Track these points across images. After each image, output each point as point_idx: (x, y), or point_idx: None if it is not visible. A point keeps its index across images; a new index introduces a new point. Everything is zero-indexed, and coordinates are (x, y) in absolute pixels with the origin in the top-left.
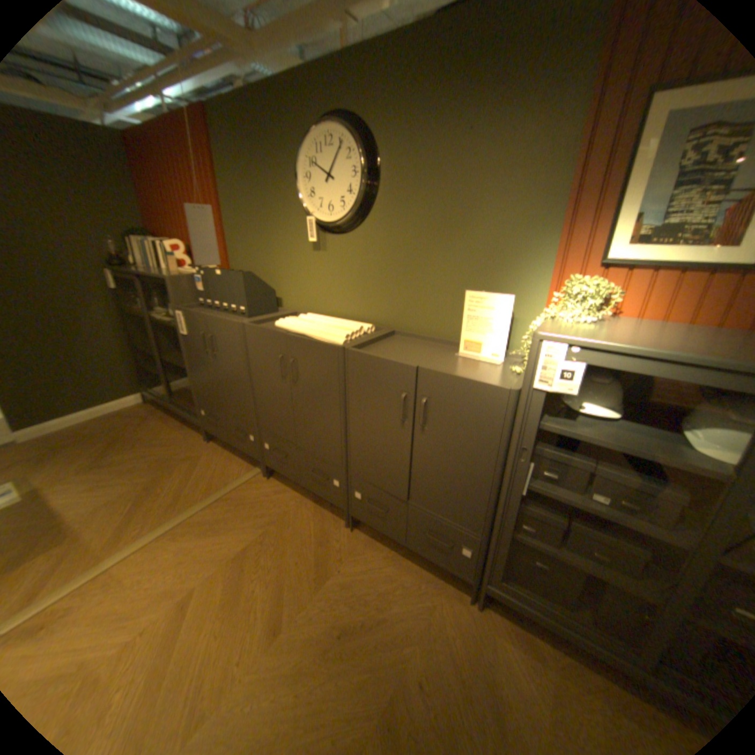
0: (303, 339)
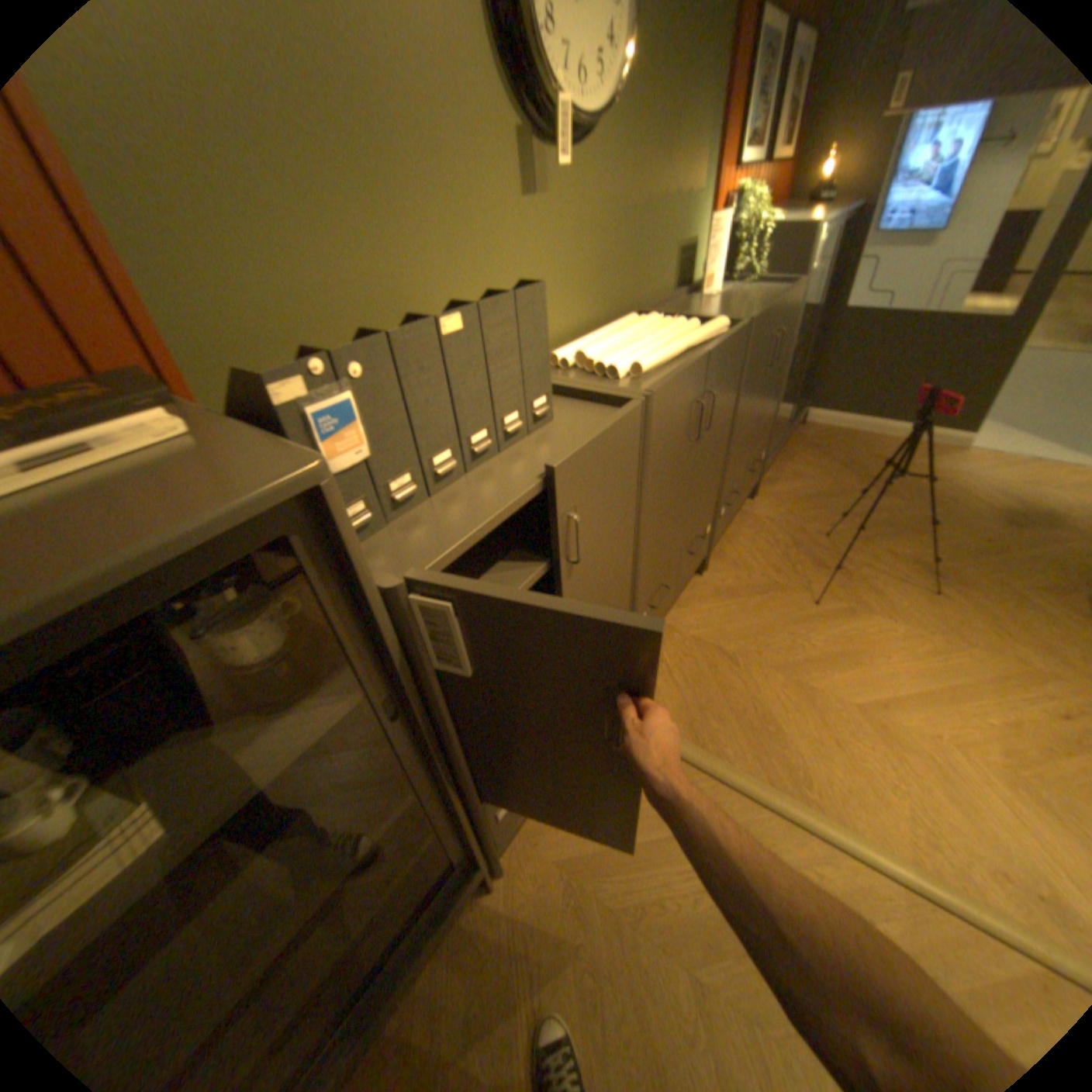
0: (724, 341)
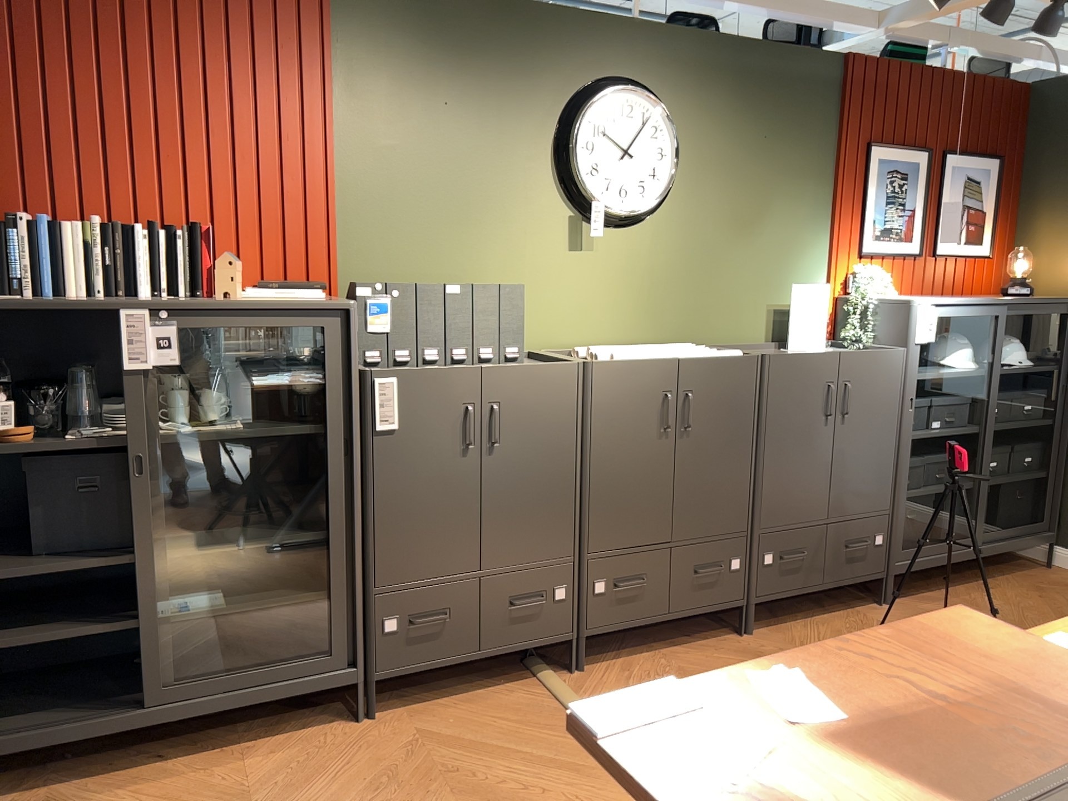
0: (709, 358)
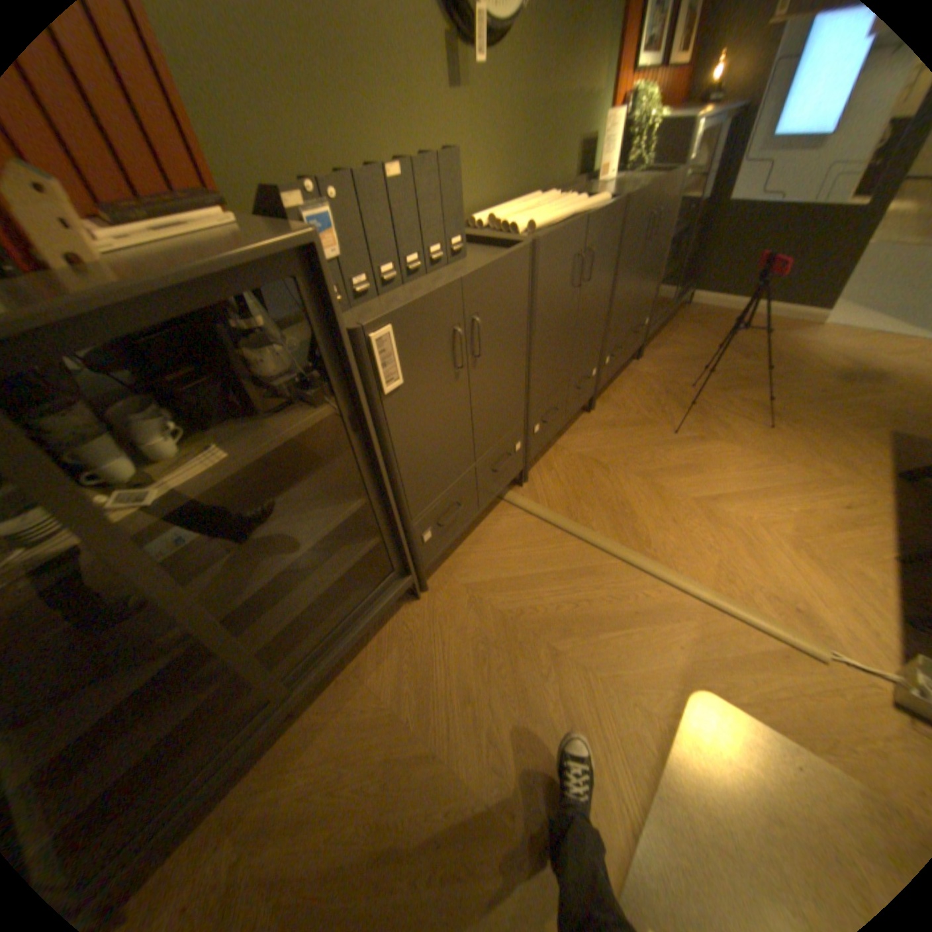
0: (602, 209)
